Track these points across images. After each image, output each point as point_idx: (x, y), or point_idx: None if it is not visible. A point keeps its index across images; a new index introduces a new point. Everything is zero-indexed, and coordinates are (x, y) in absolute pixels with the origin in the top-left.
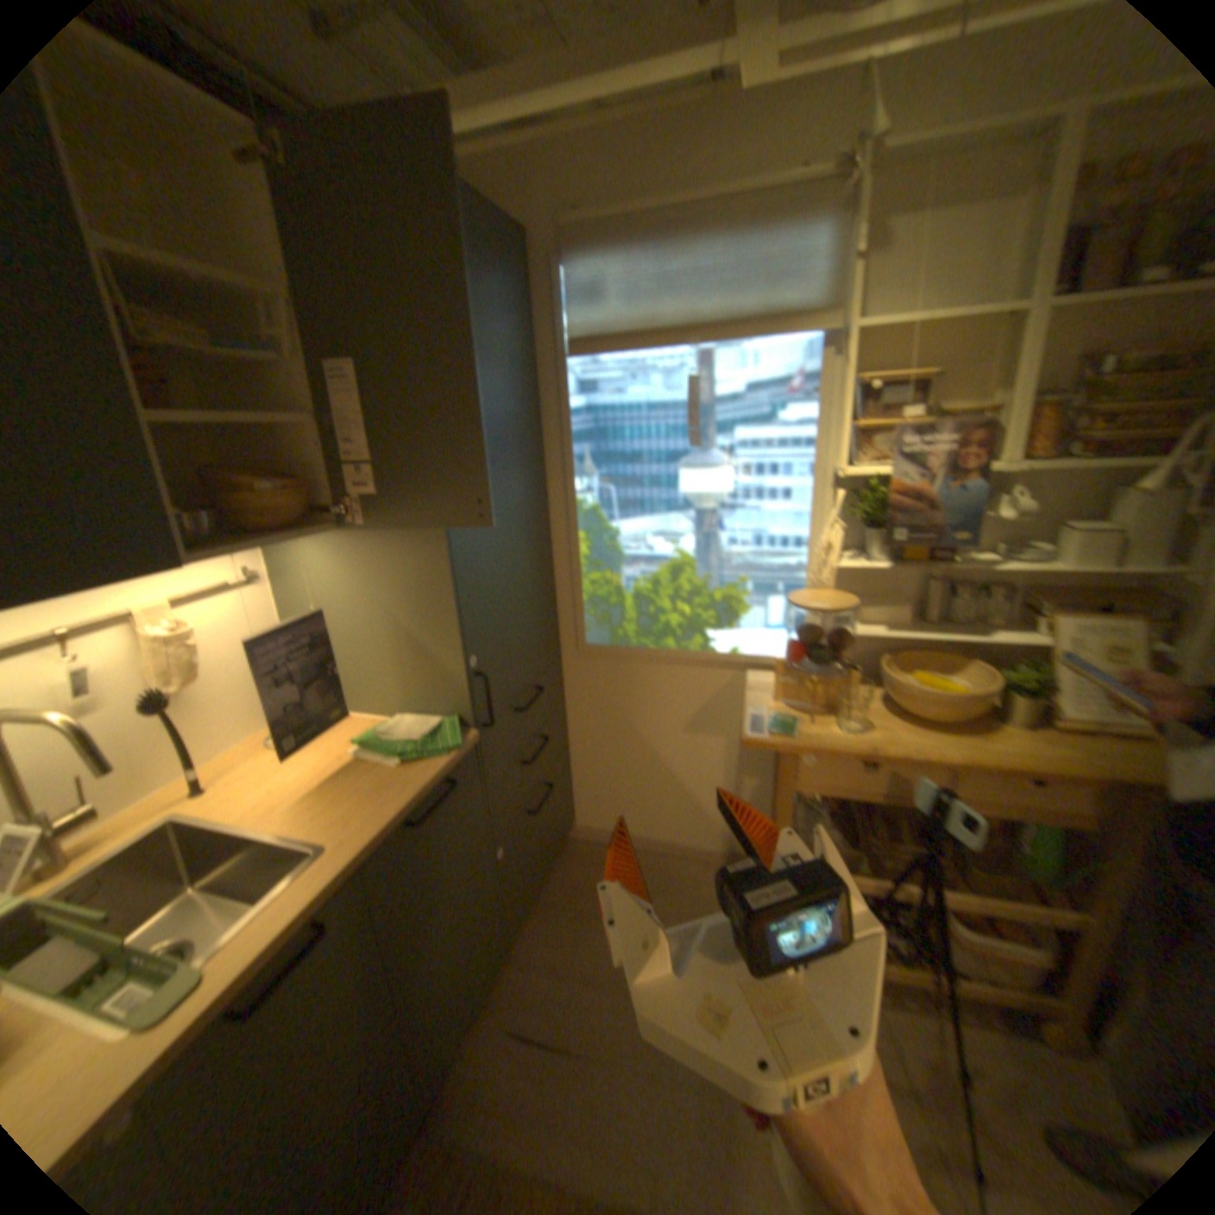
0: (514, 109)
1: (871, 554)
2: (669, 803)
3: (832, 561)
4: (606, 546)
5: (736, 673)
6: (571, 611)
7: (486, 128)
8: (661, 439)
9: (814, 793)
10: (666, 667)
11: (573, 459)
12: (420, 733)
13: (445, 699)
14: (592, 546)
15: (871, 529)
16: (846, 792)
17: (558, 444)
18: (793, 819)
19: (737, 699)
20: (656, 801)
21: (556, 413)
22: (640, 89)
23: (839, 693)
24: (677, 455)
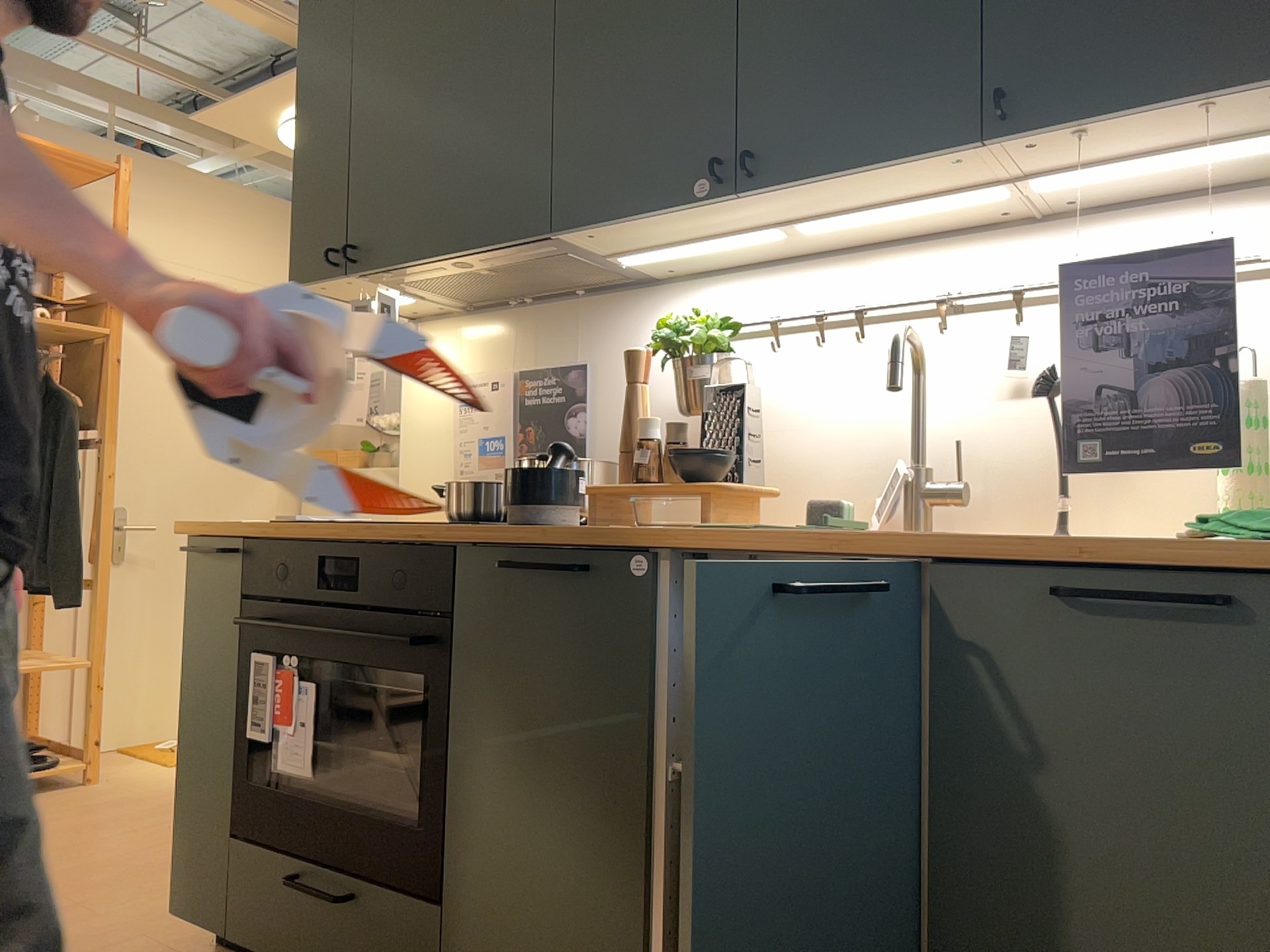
0: None
1: None
2: None
3: None
4: None
5: None
6: None
7: None
8: None
9: None
10: None
11: None
12: None
13: None
14: None
15: None
16: None
17: None
18: None
19: None
20: None
21: None
22: None
23: None
24: None
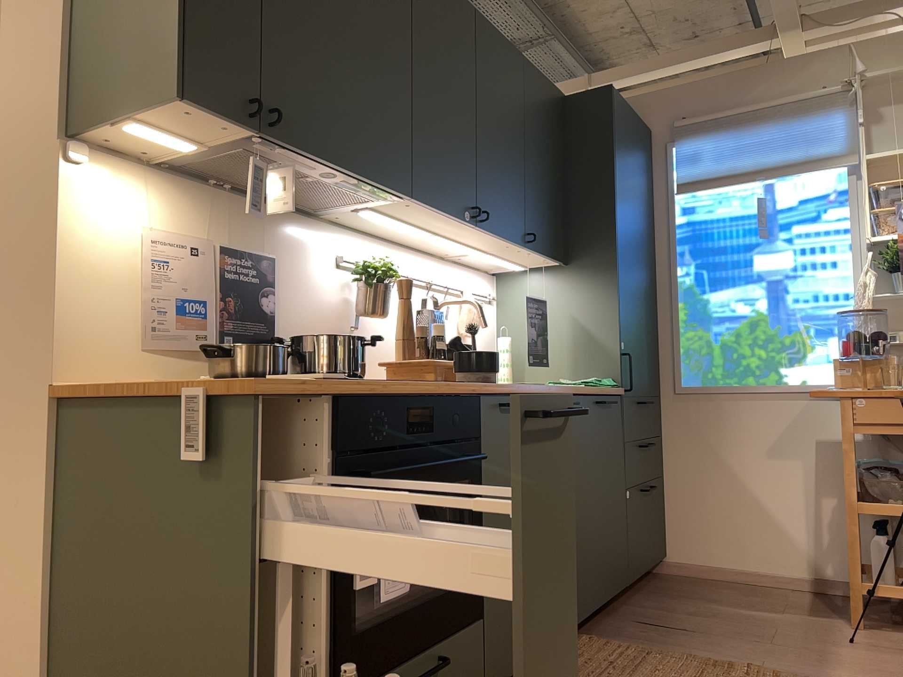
0: (646, 79)
1: (897, 292)
2: (755, 528)
3: (867, 294)
4: (700, 312)
5: (807, 400)
6: (670, 362)
7: (626, 88)
8: (739, 238)
9: (868, 433)
10: (749, 401)
11: (676, 255)
12: (593, 380)
13: (604, 369)
14: (689, 312)
15: (893, 275)
16: (893, 428)
17: (666, 247)
18: (855, 454)
19: (810, 424)
20: (743, 527)
21: (665, 229)
22: (720, 64)
23: (883, 377)
24: (751, 247)
